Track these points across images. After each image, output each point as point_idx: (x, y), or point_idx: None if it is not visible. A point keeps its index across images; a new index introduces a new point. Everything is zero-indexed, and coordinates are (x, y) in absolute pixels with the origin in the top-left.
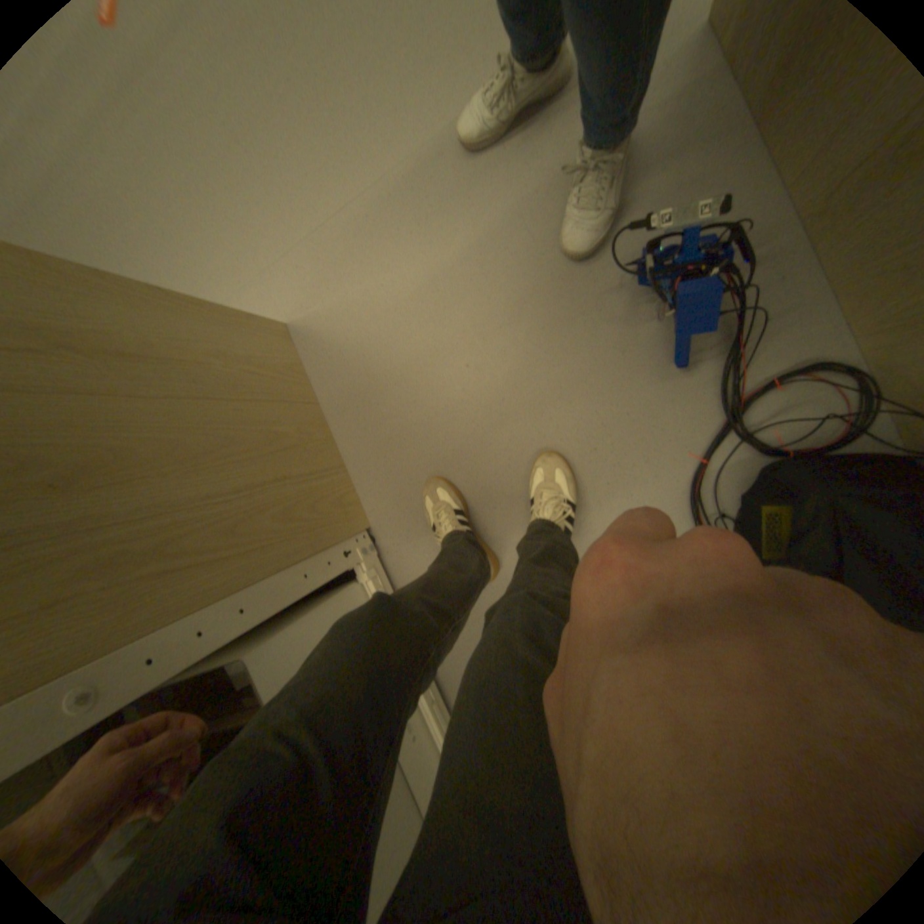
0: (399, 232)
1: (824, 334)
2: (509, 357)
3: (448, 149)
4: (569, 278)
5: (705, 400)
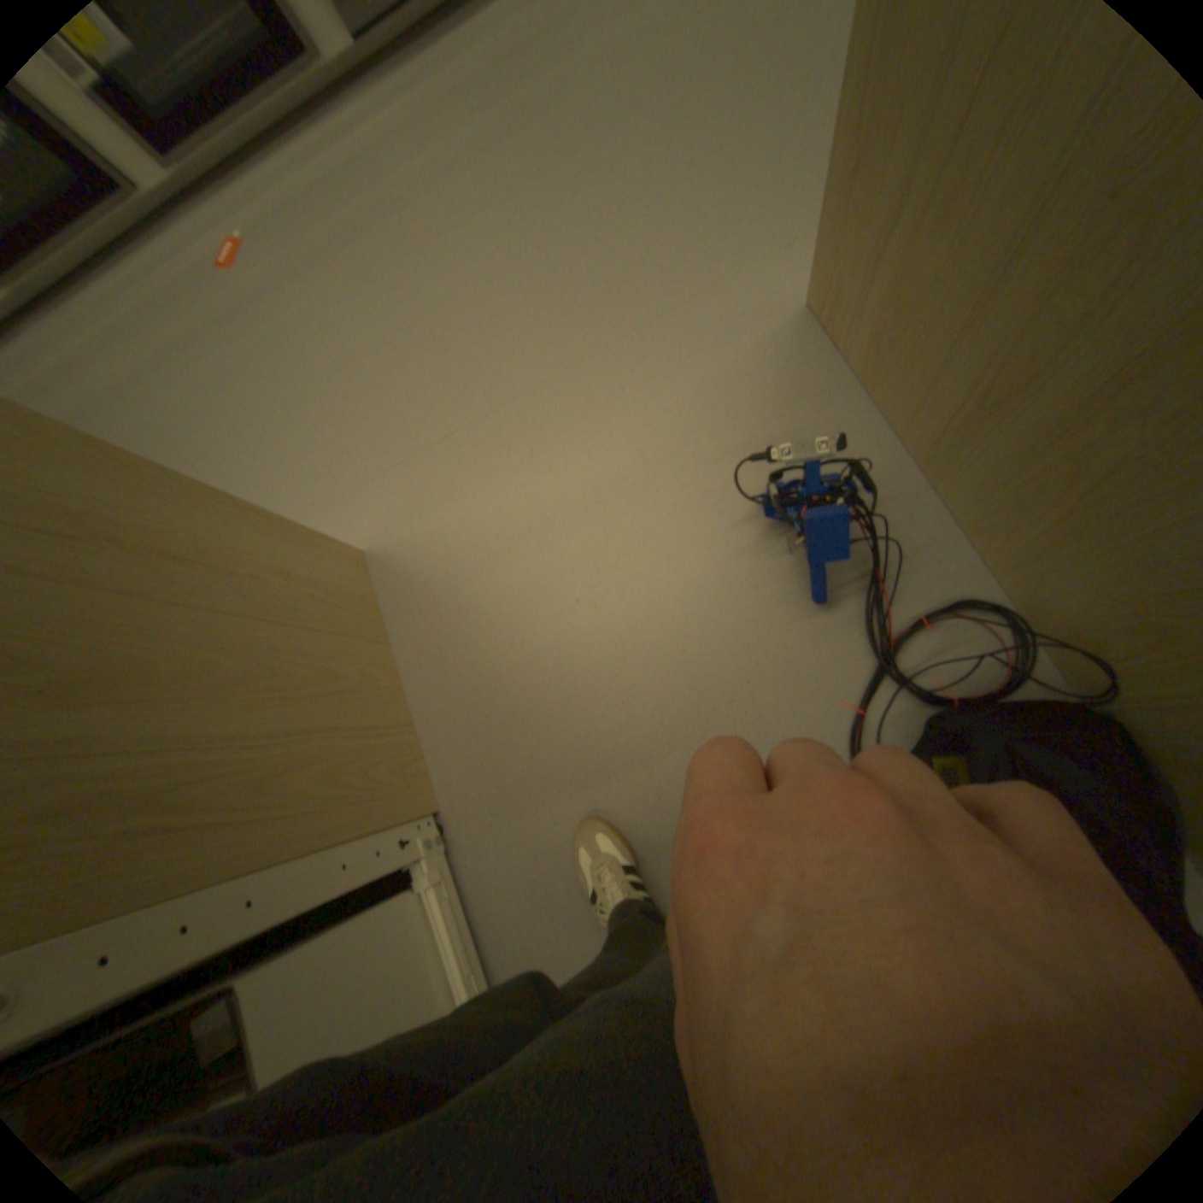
0: (508, 460)
1: (963, 572)
2: (628, 592)
3: (566, 389)
4: (693, 511)
5: (852, 641)
